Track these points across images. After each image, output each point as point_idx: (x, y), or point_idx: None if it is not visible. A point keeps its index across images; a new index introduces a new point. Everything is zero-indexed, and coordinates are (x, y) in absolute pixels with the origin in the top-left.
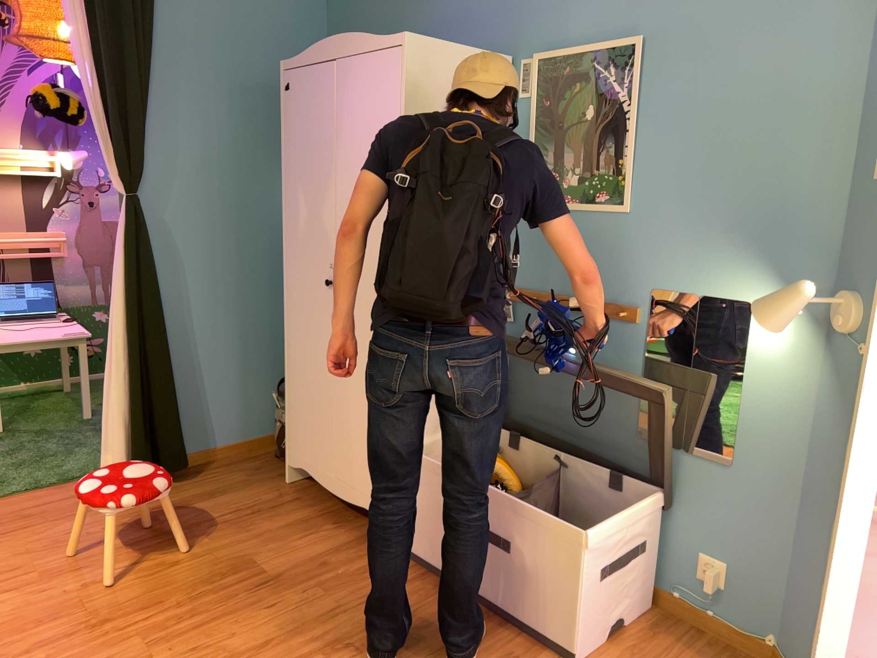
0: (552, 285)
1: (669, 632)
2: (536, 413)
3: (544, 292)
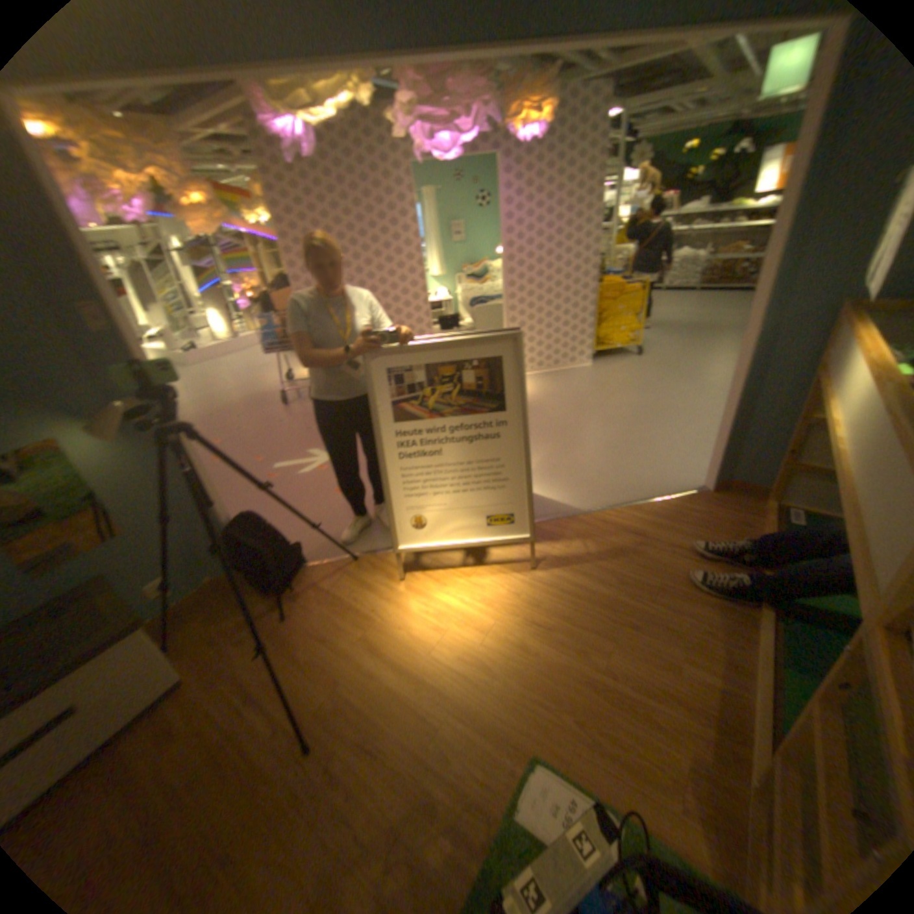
0: None
1: (173, 631)
2: None
3: None
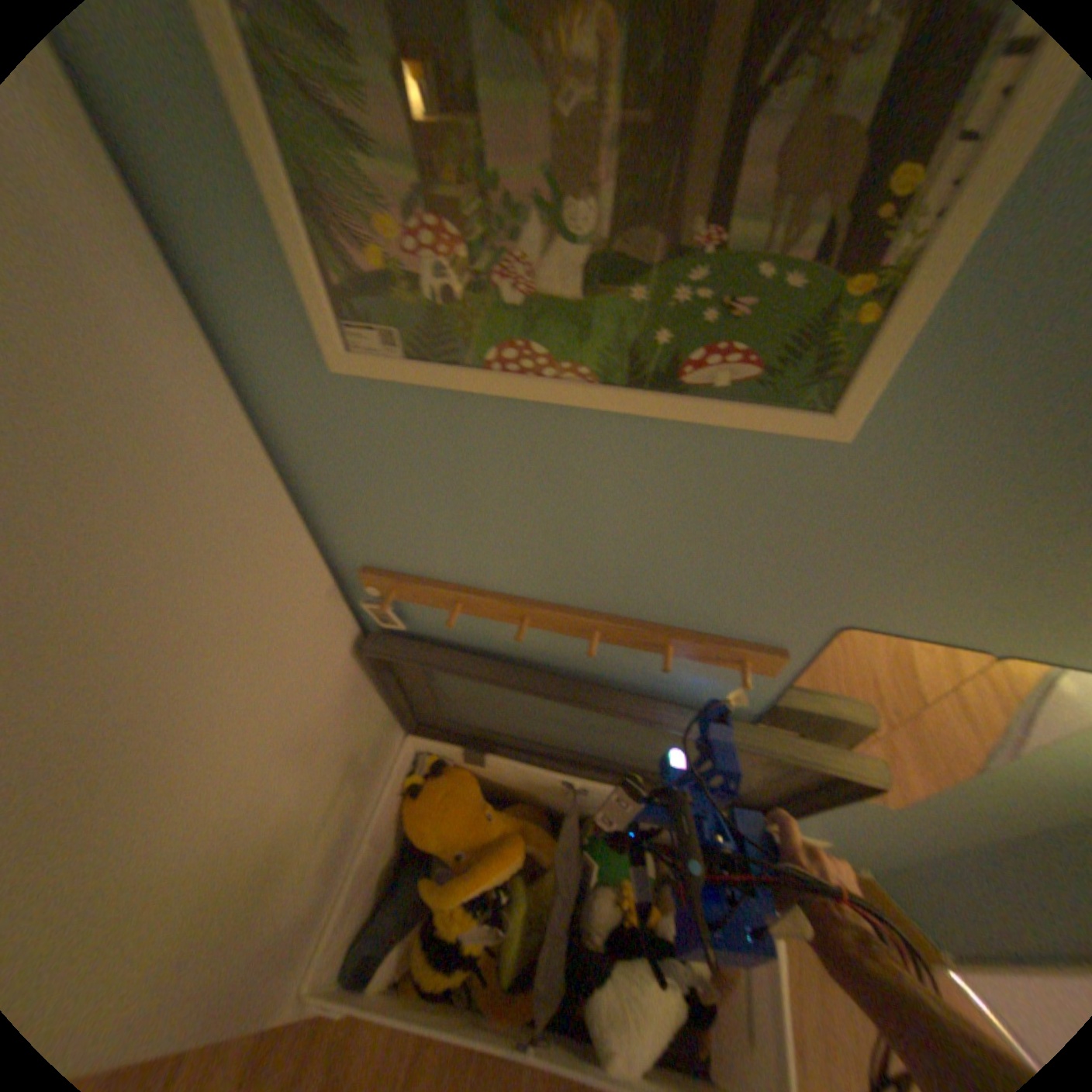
0: (509, 580)
1: None
2: (503, 722)
3: (484, 587)
